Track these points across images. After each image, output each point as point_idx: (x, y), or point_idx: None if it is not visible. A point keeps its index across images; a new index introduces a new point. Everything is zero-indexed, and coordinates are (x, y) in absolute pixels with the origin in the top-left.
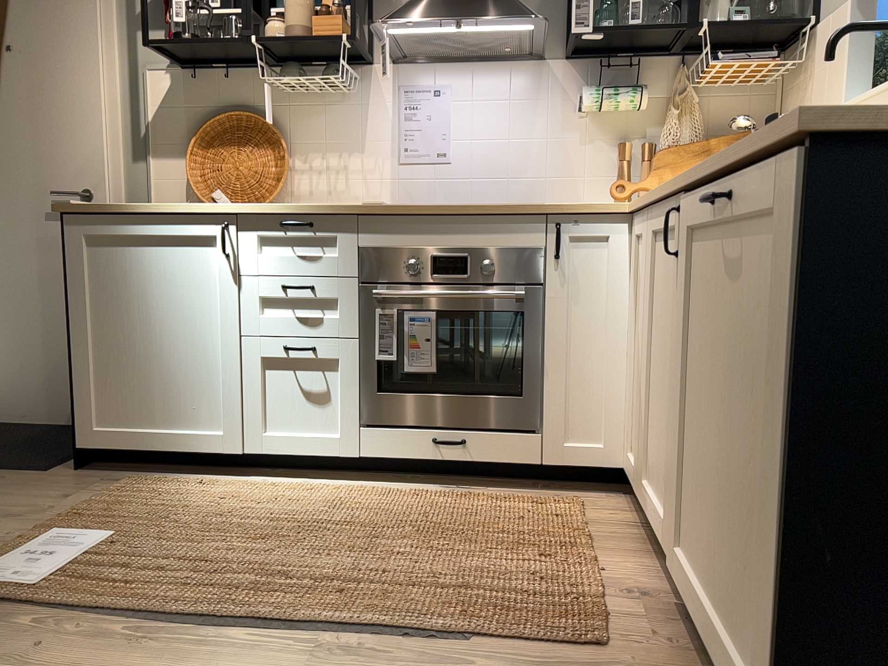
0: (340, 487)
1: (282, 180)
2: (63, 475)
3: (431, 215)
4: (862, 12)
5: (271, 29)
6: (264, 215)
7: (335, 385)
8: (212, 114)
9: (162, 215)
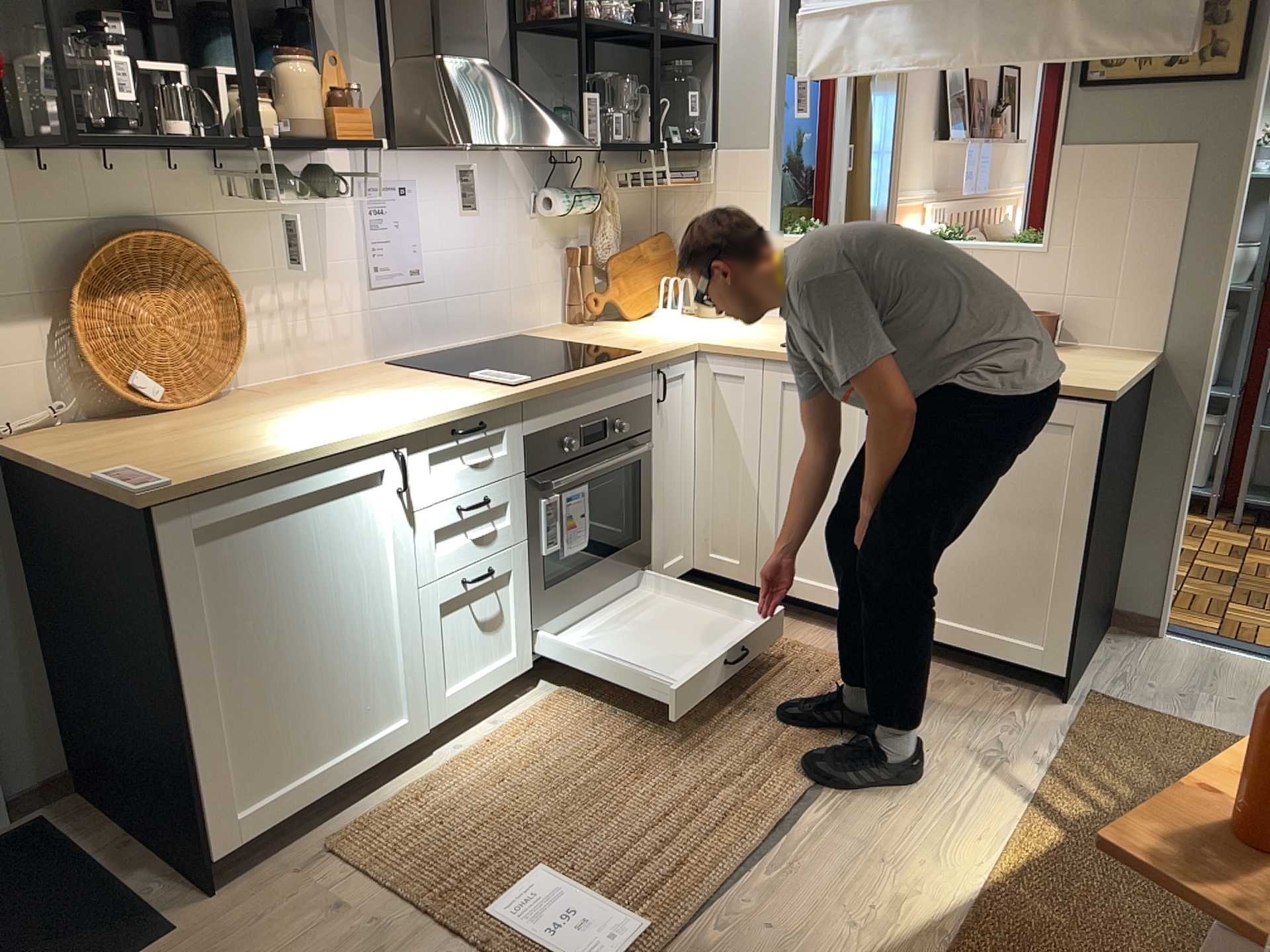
0: (534, 706)
1: (247, 339)
2: (221, 909)
3: (580, 385)
4: (778, 160)
5: (266, 120)
6: (437, 426)
7: (508, 600)
8: (83, 236)
9: (310, 461)
